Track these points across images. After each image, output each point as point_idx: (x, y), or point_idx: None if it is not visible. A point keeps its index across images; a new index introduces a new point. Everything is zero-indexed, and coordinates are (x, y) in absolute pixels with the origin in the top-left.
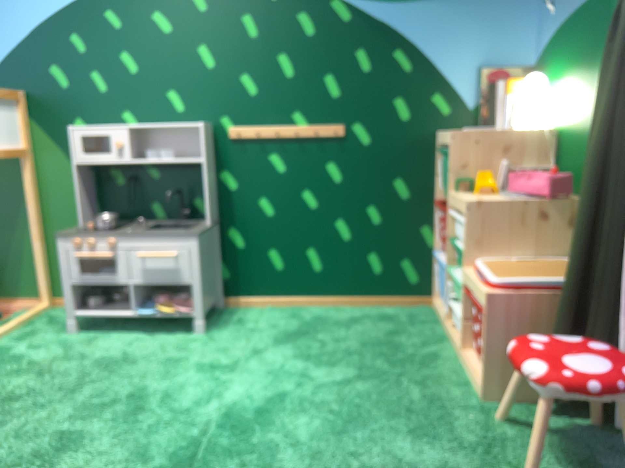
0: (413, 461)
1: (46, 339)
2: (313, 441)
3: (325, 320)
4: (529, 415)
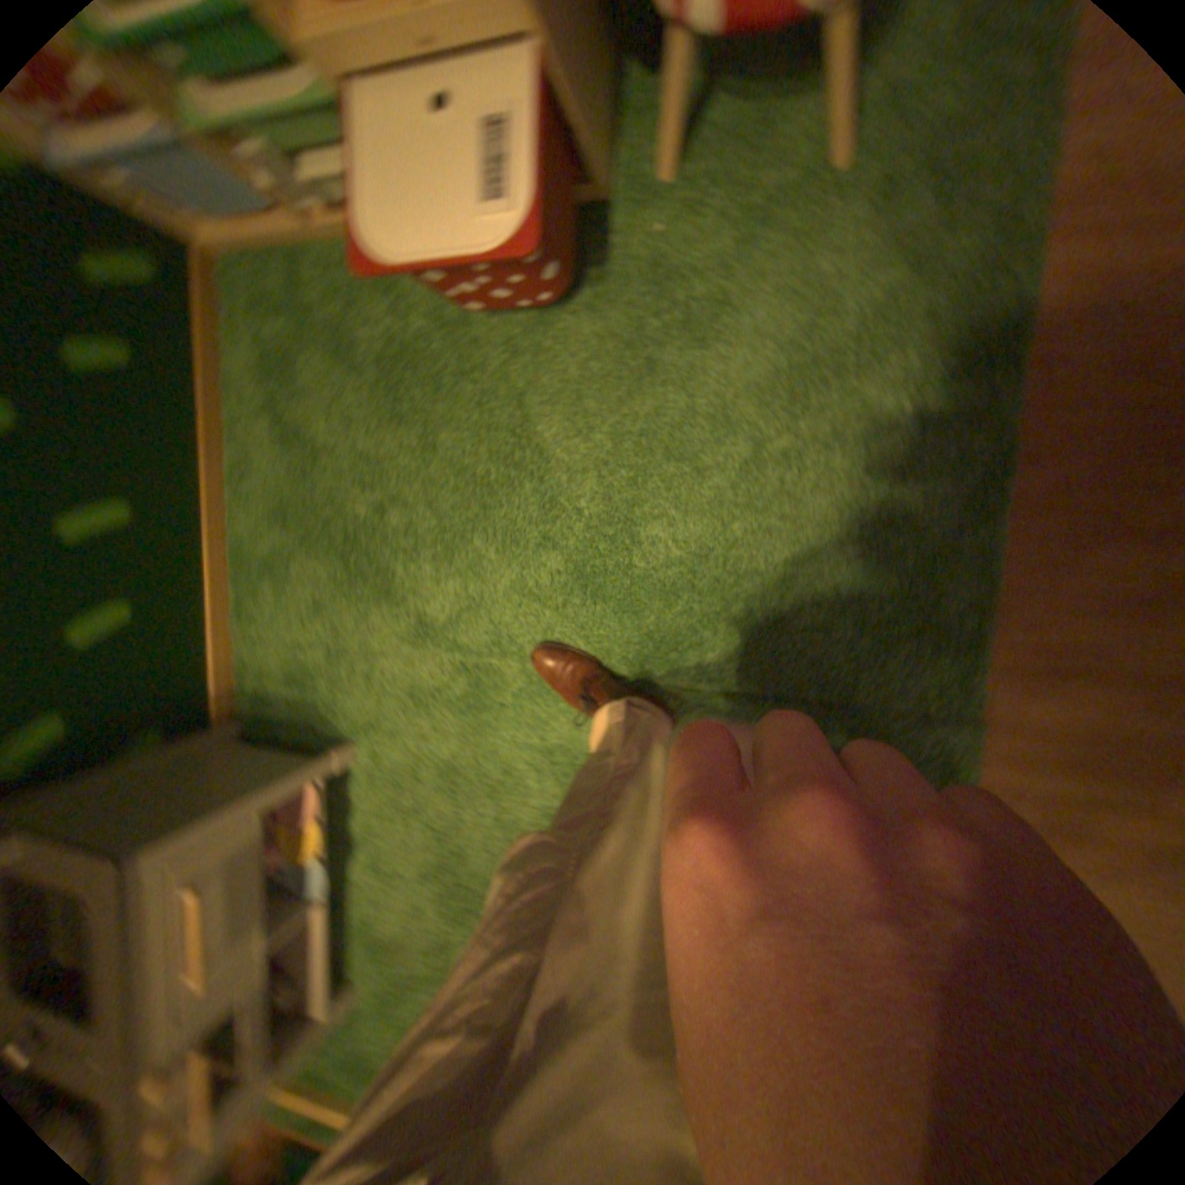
0: (768, 356)
1: (363, 1033)
2: (707, 519)
3: (283, 498)
4: (650, 123)
